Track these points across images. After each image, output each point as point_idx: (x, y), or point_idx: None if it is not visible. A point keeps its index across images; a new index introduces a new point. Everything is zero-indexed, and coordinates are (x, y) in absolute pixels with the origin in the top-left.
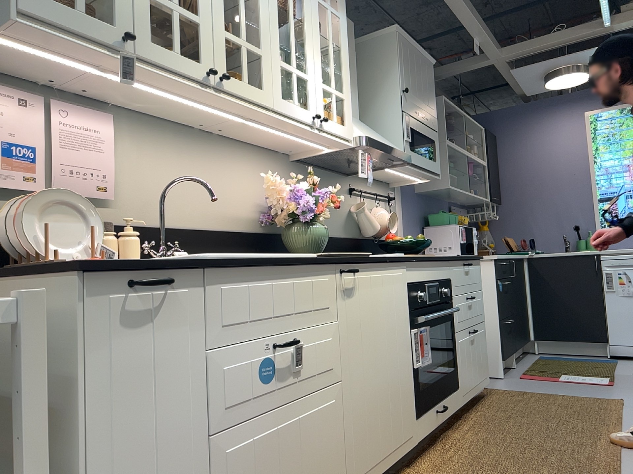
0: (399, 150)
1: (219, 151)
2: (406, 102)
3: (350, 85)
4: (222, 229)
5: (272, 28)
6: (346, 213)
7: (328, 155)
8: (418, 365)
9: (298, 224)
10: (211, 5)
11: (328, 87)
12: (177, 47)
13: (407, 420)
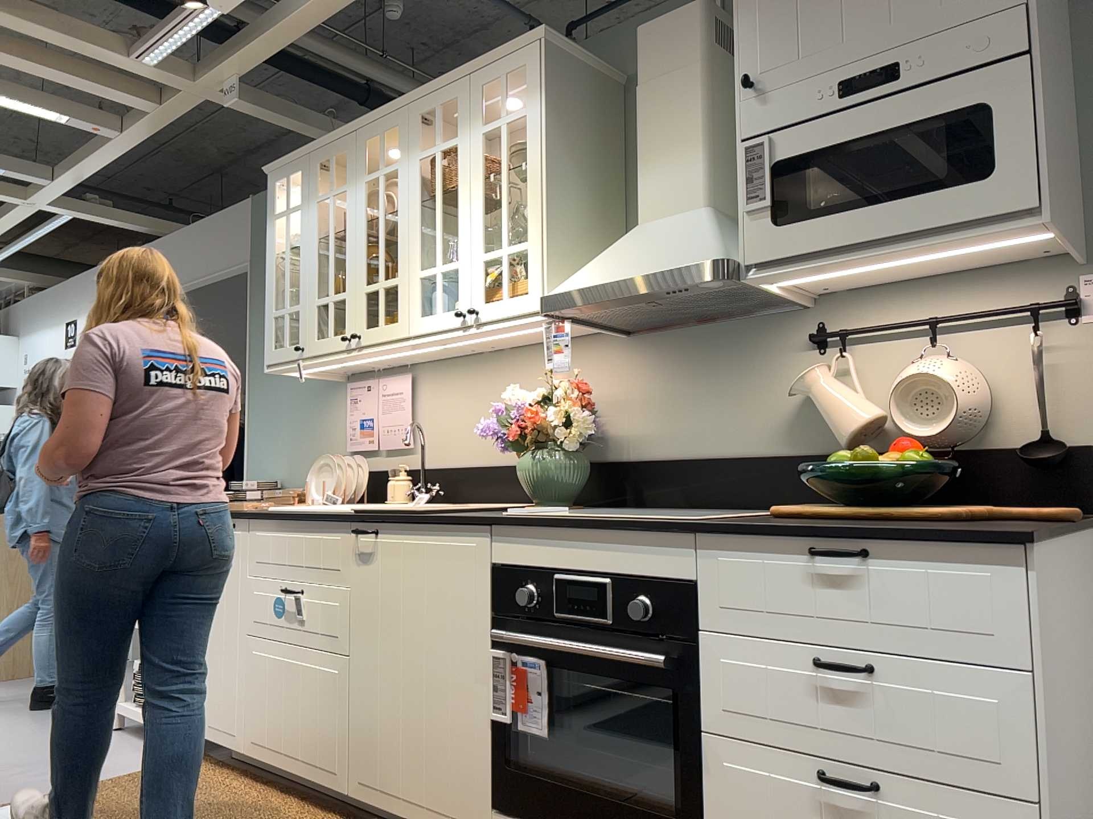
0: (680, 262)
1: (508, 367)
2: (760, 105)
3: (543, 214)
4: (508, 463)
5: (410, 239)
6: (788, 399)
7: (609, 320)
8: (499, 718)
9: (522, 455)
10: (354, 271)
11: (493, 251)
12: (330, 331)
13: (461, 790)
